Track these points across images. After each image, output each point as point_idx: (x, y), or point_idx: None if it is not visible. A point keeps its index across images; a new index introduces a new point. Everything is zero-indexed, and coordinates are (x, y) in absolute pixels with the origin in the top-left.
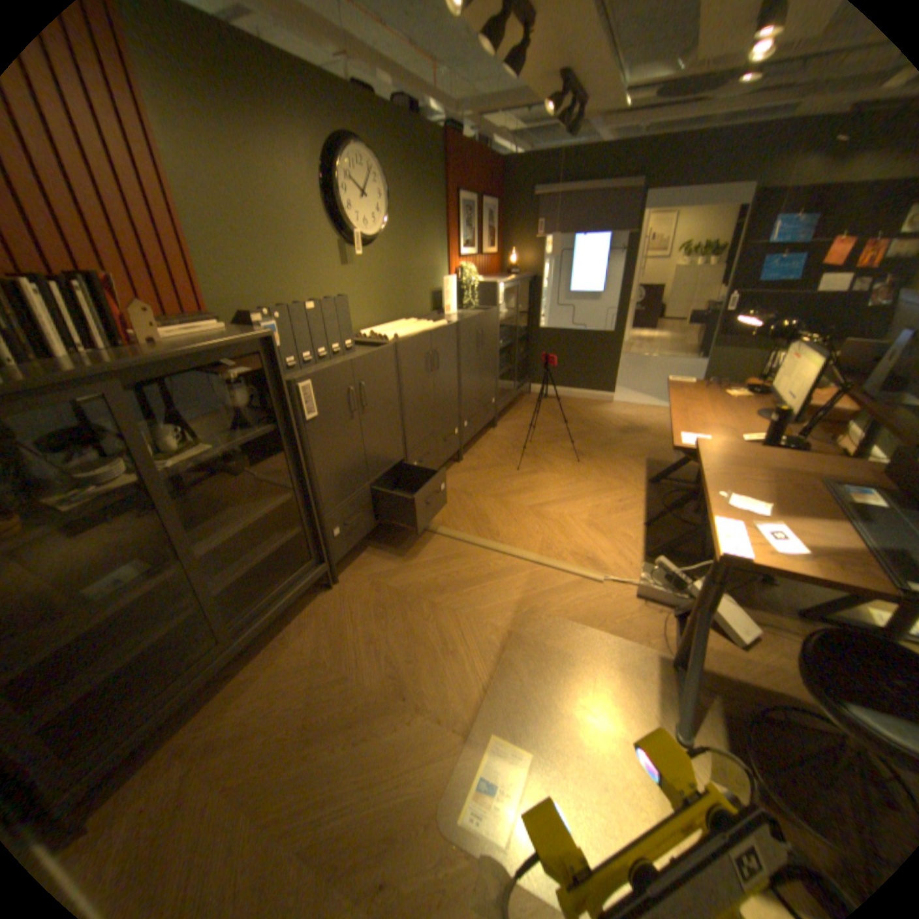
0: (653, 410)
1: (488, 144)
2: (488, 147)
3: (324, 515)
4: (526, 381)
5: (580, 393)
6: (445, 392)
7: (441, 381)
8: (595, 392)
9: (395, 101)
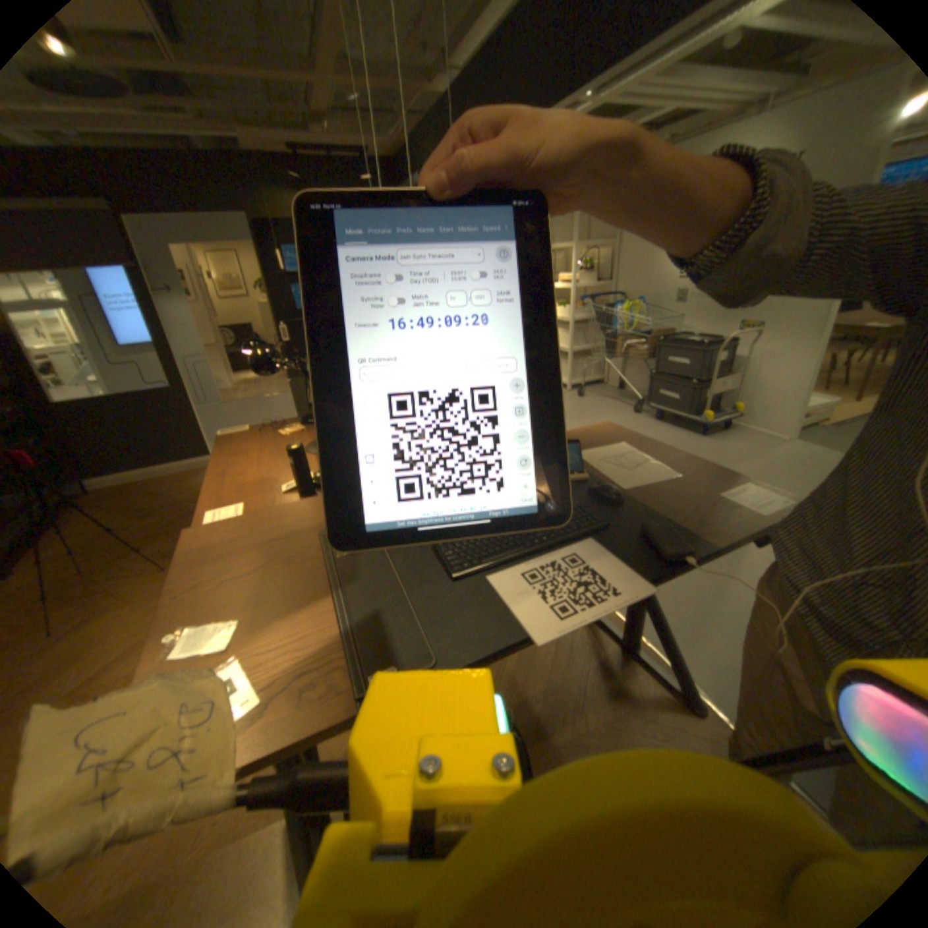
0: None
1: None
2: None
3: None
4: (67, 475)
5: (165, 464)
6: None
7: None
8: (186, 457)
9: None
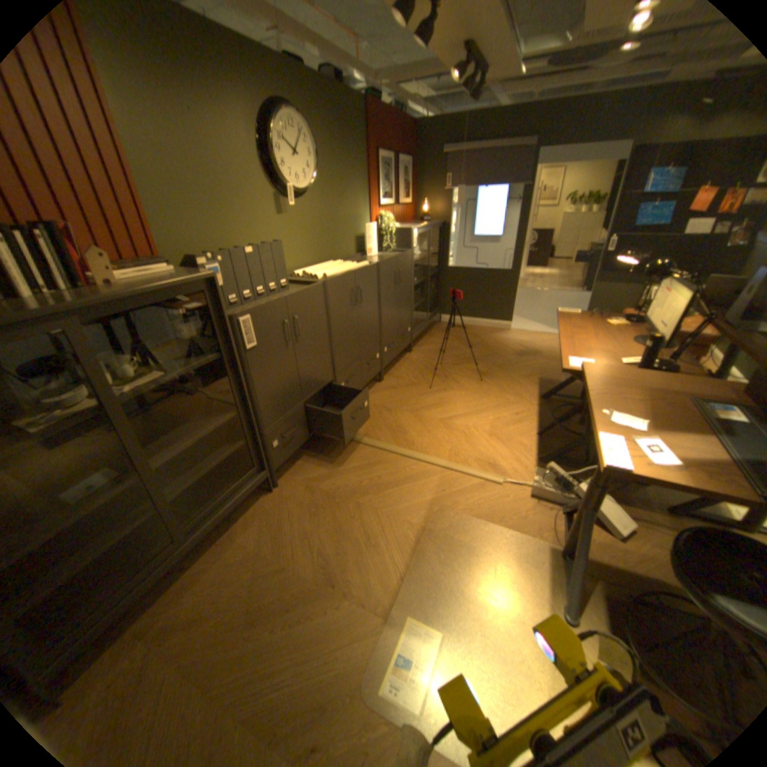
0: (544, 336)
1: (403, 109)
2: (403, 111)
3: (264, 430)
4: (437, 312)
5: (482, 322)
6: (368, 323)
7: (364, 313)
8: (495, 321)
9: (322, 72)
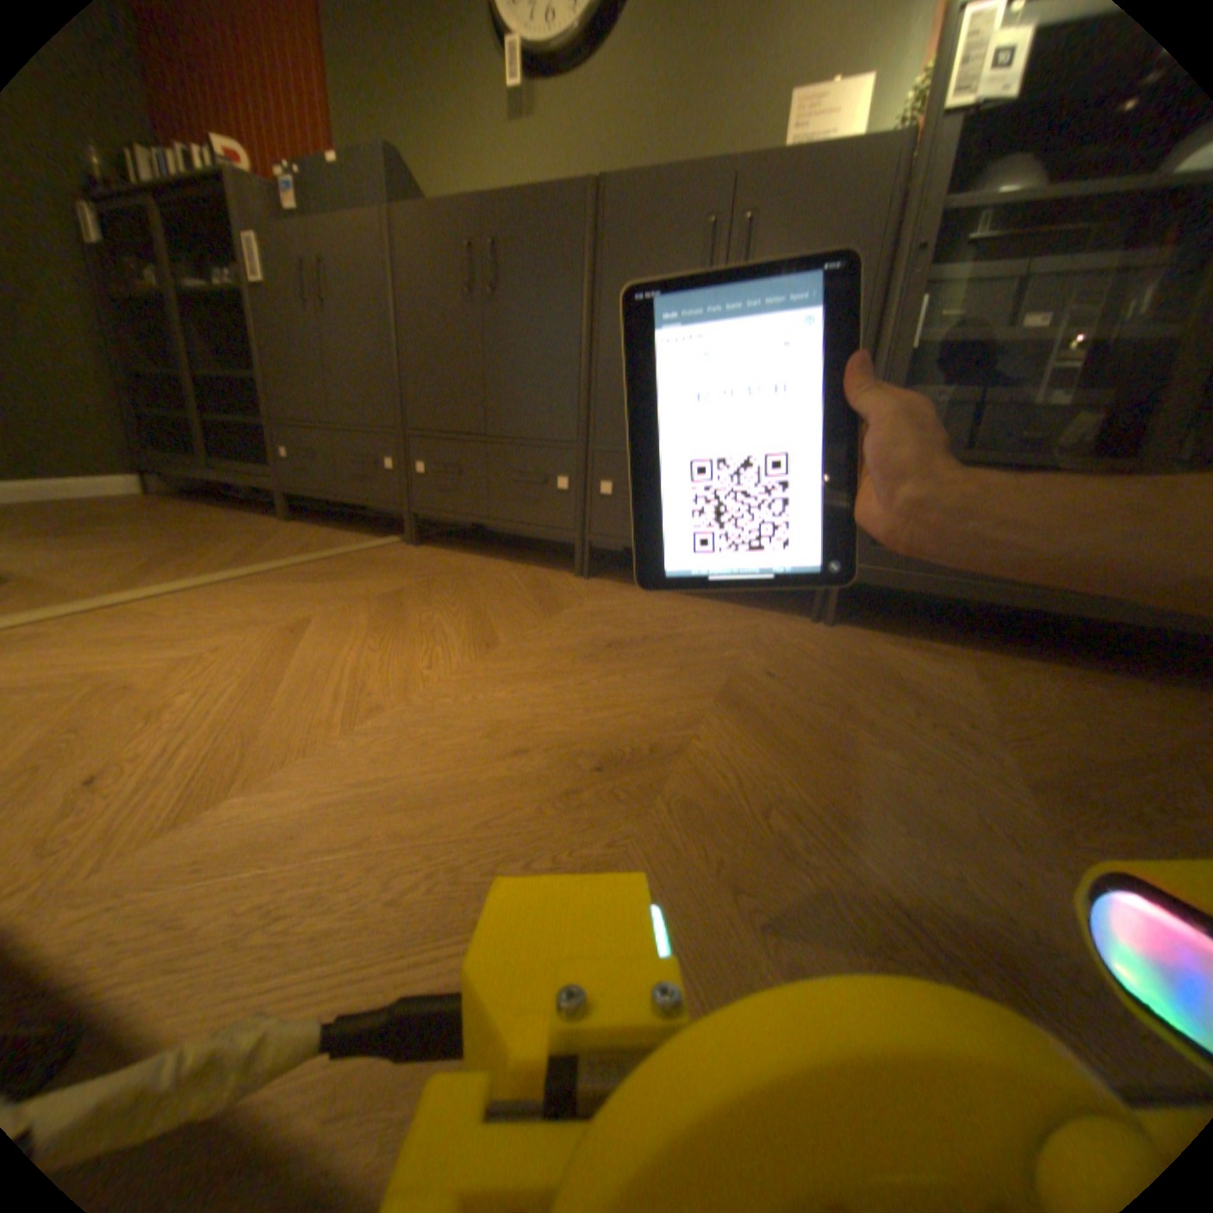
0: None
1: None
2: None
3: (272, 416)
4: None
5: None
6: (525, 355)
7: (512, 321)
8: None
9: None
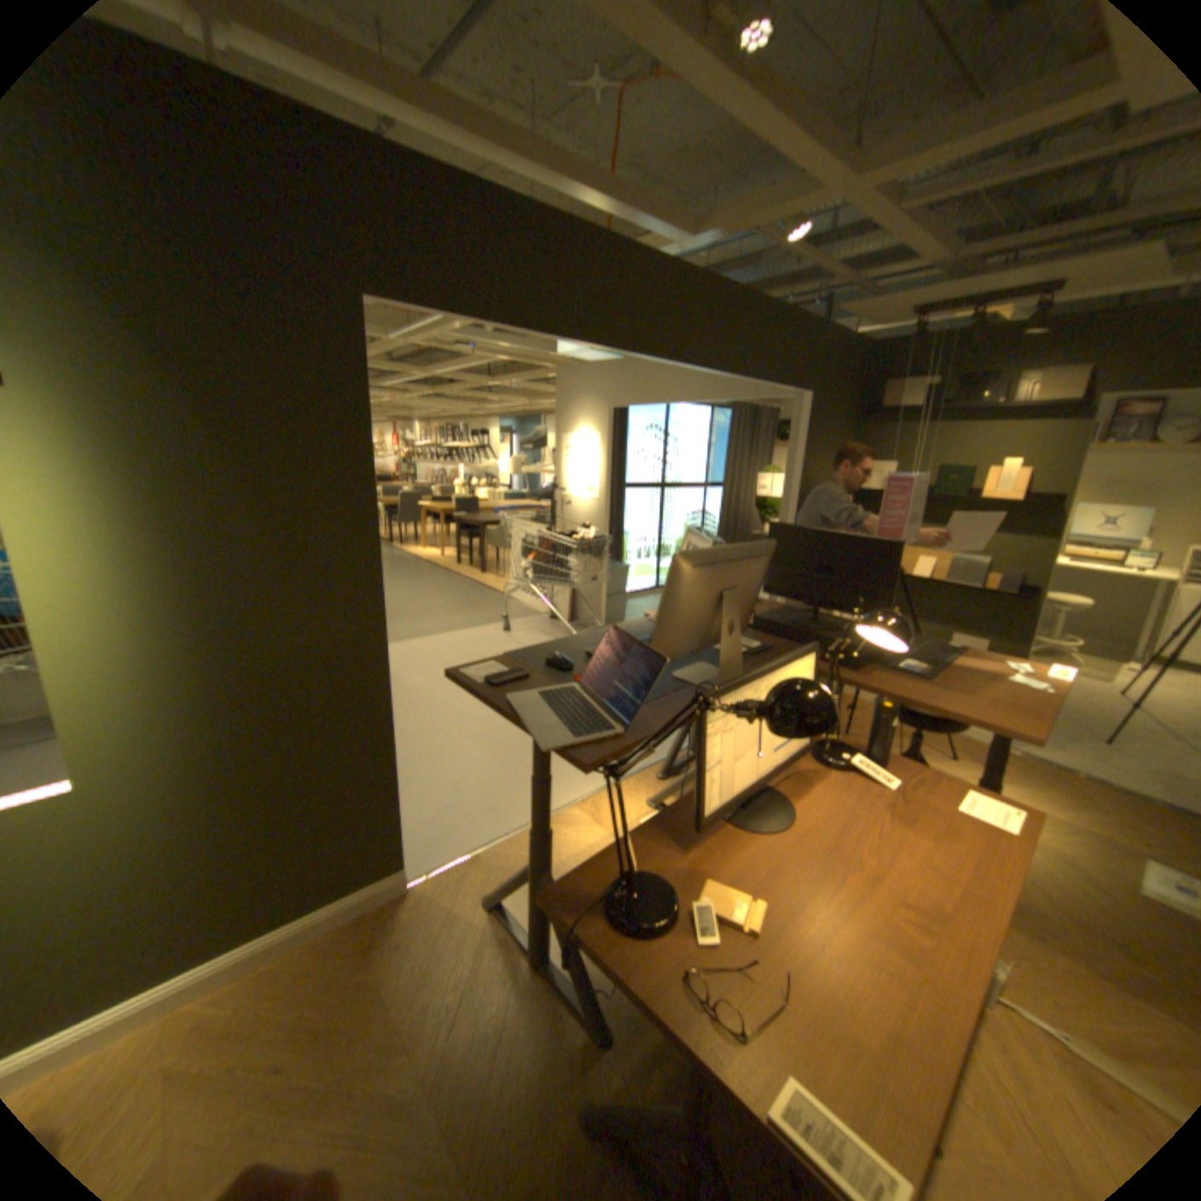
0: None
1: None
2: None
3: None
4: None
5: None
6: None
7: None
8: None
9: None
